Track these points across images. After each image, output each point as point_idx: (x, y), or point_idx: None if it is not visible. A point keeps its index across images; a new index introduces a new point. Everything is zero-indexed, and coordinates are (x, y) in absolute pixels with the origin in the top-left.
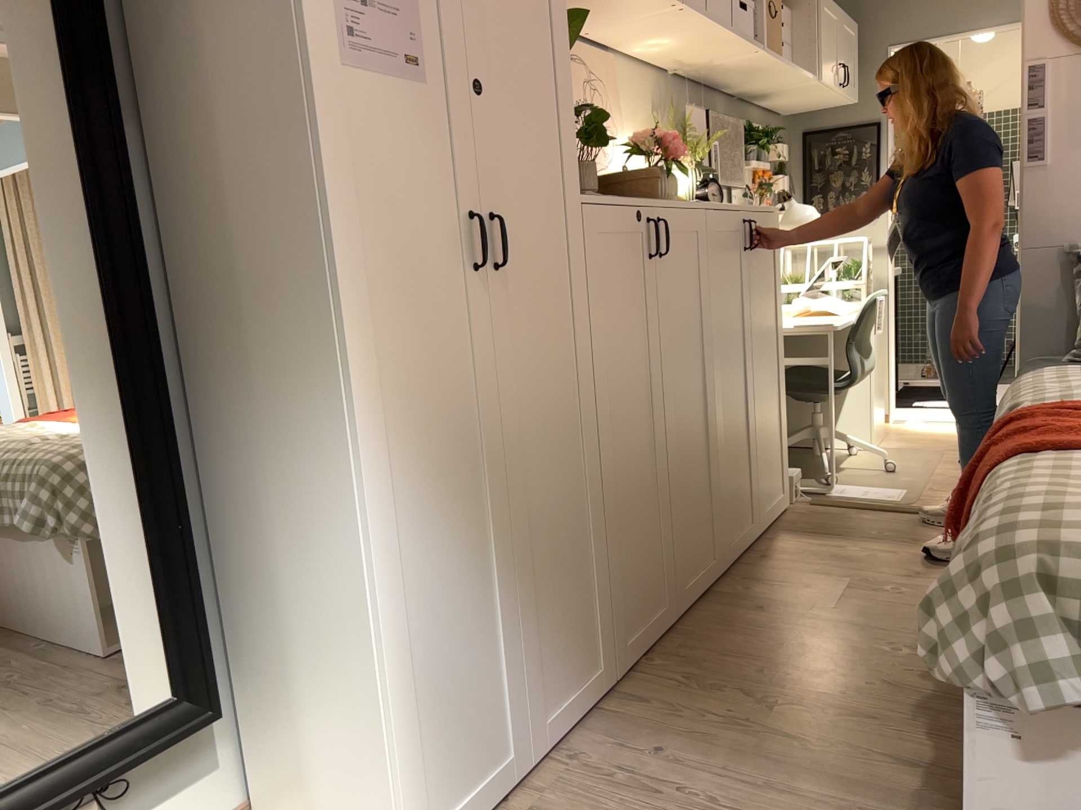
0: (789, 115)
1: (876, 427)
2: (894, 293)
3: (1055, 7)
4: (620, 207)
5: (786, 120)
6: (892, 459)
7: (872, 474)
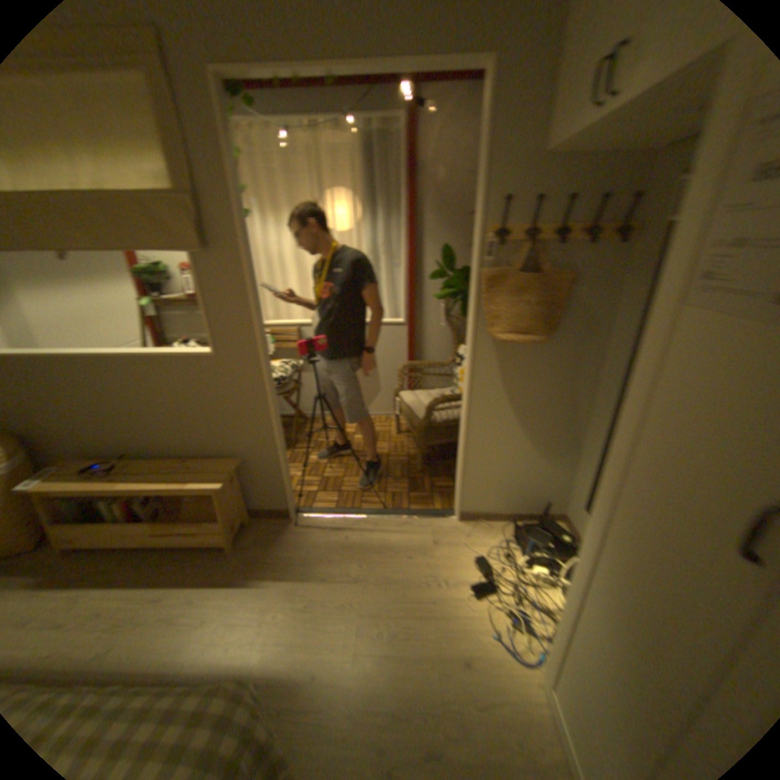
0: None
1: None
2: None
3: None
4: None
5: None
6: None
7: None
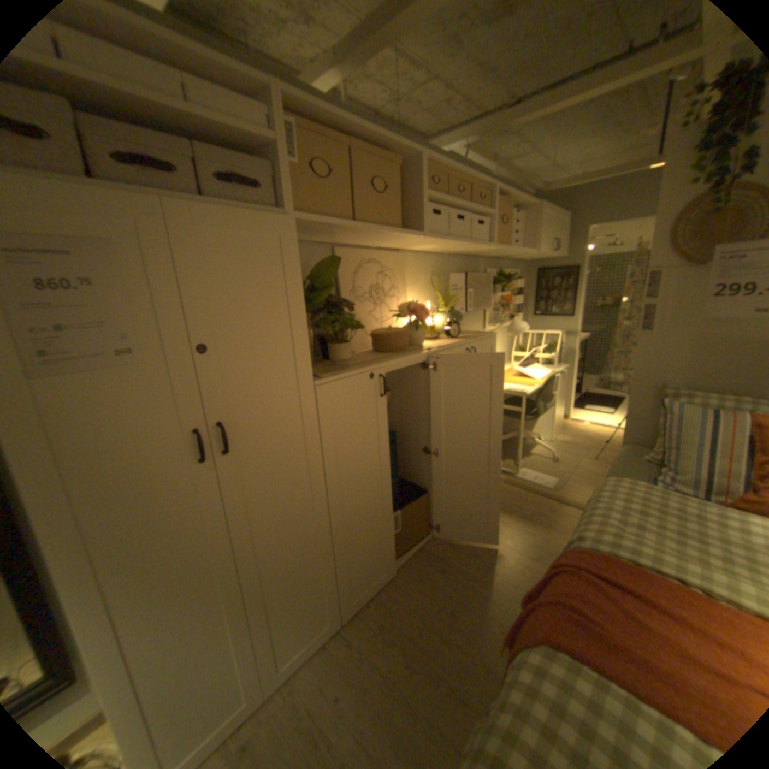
0: (530, 259)
1: (555, 430)
2: (578, 356)
3: (674, 234)
4: (353, 377)
5: (529, 261)
6: (559, 450)
7: (544, 462)
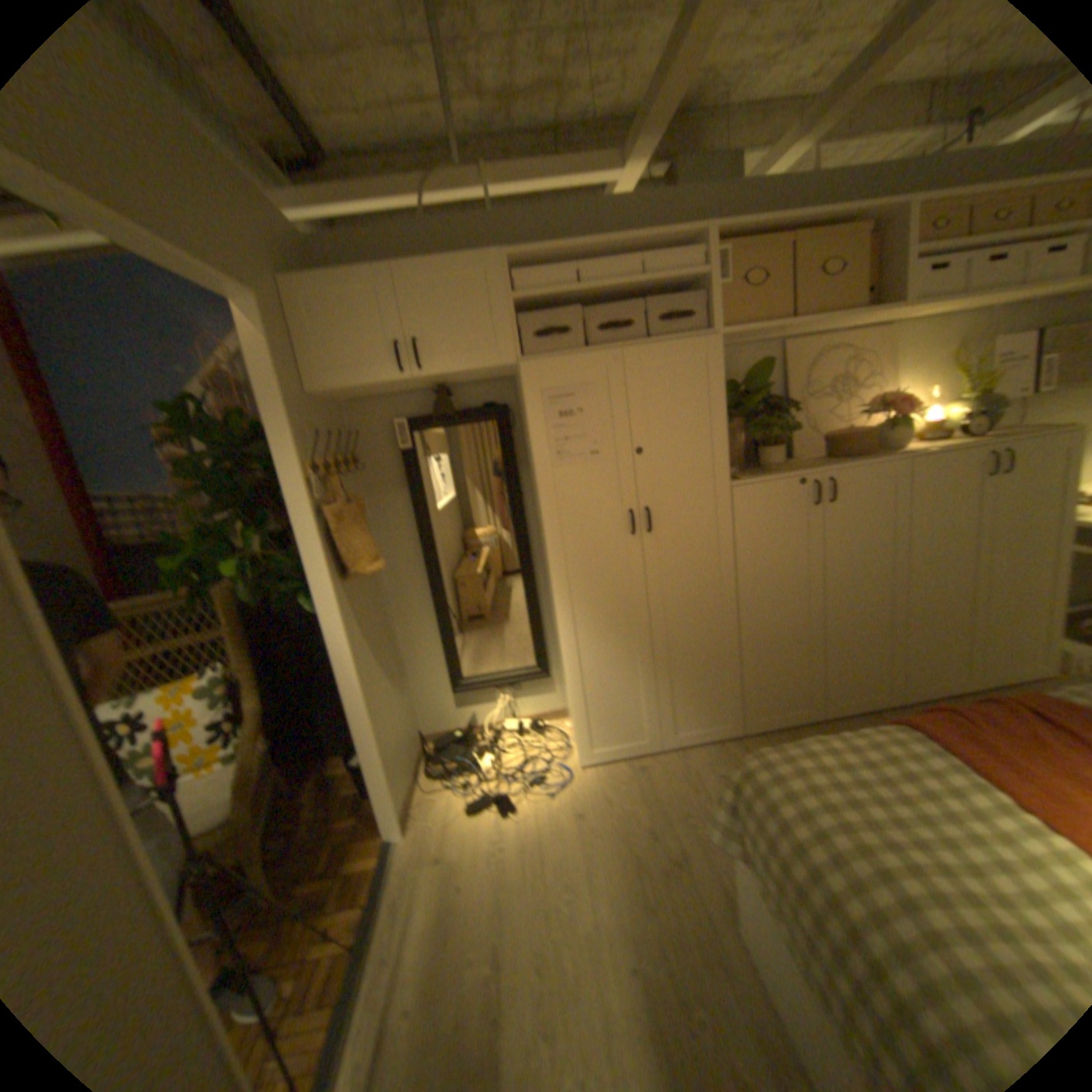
0: None
1: None
2: None
3: None
4: (778, 482)
5: None
6: None
7: None
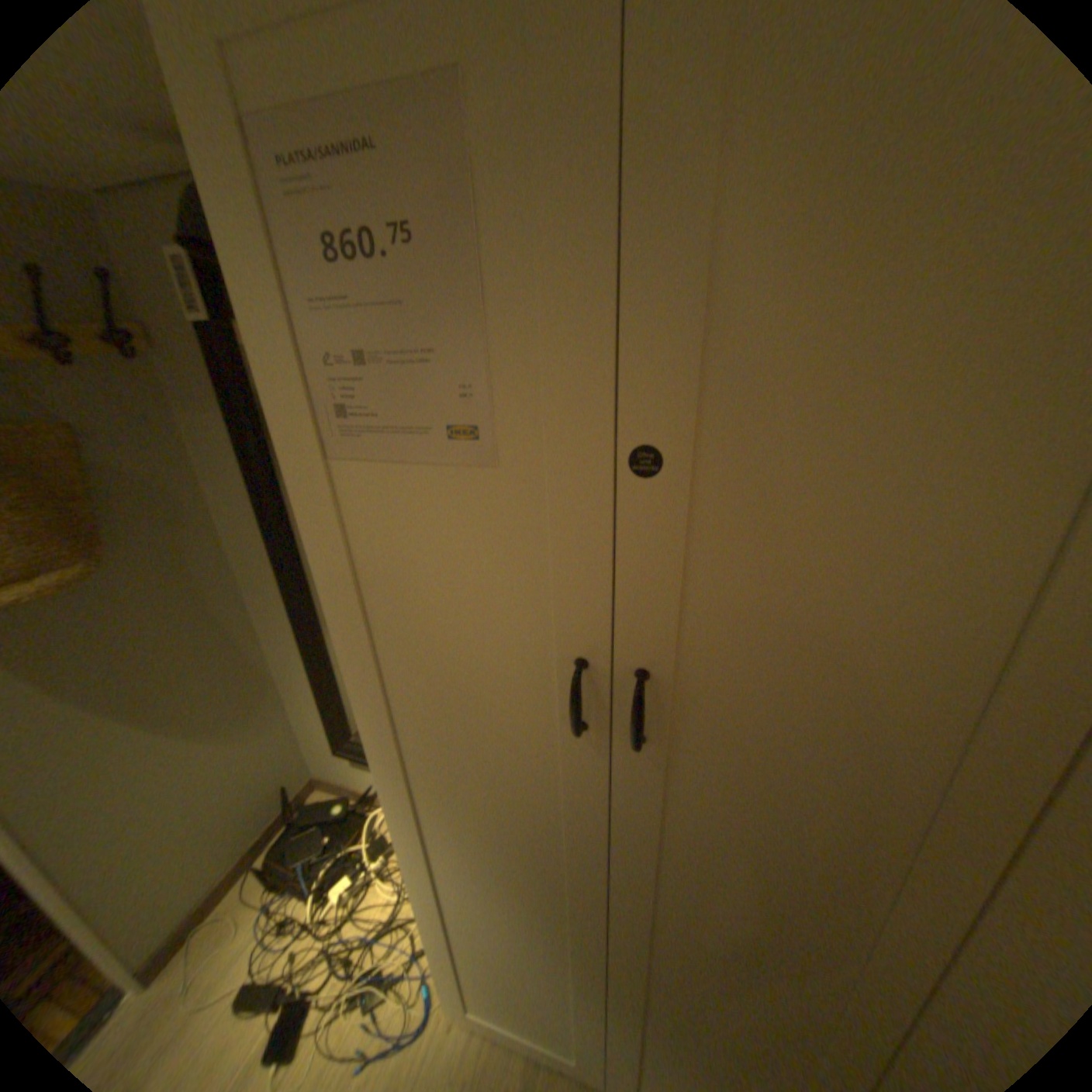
0: None
1: None
2: None
3: None
4: None
5: None
6: None
7: None
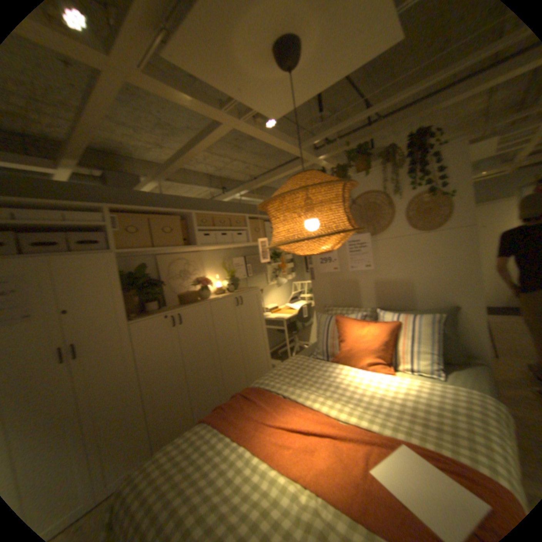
0: None
1: None
2: None
3: None
4: (153, 318)
5: None
6: None
7: None
